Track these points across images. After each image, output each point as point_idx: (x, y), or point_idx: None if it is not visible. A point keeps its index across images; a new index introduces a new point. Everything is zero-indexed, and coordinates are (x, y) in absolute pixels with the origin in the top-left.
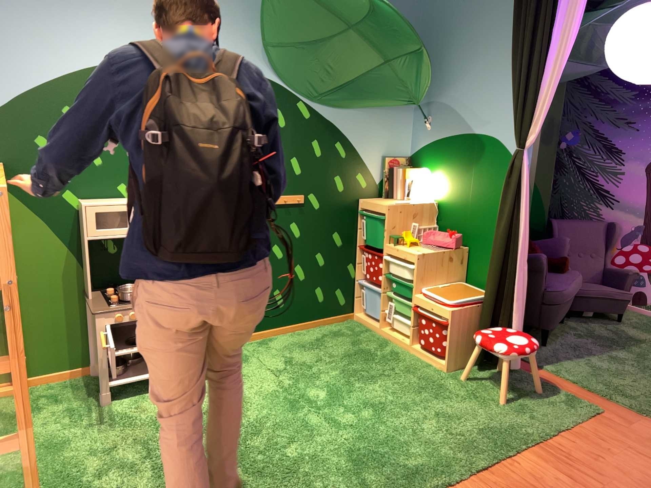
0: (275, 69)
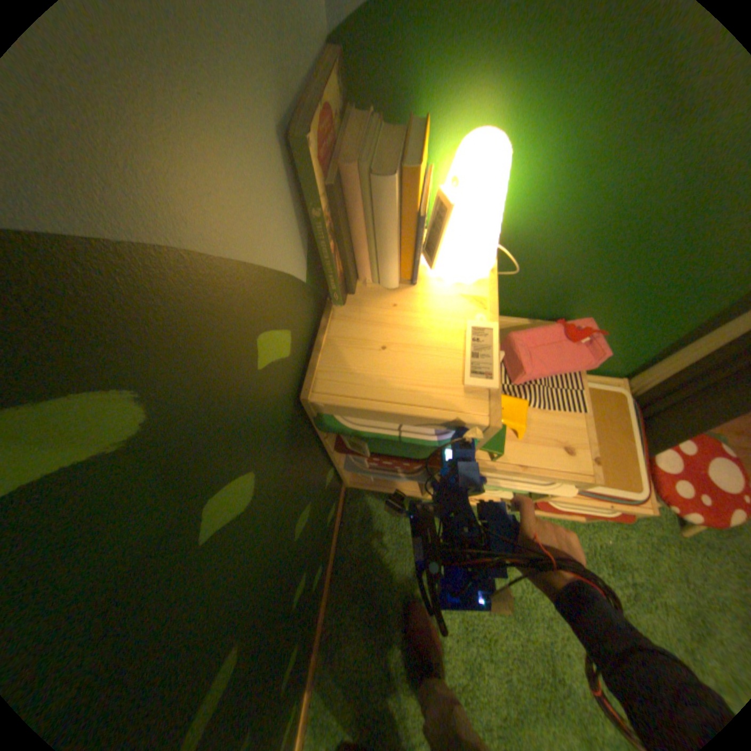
0: None
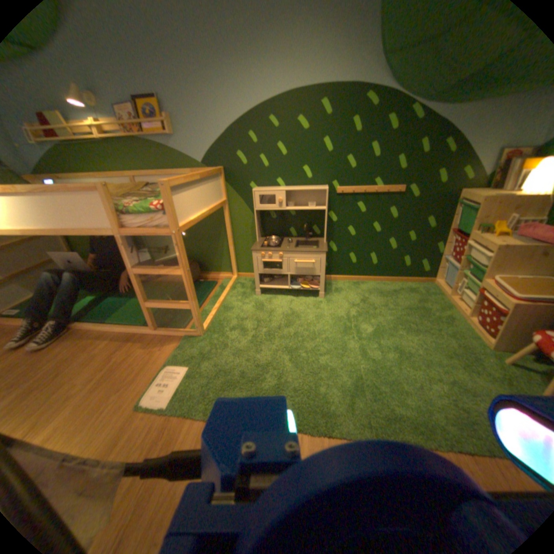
0: (391, 70)
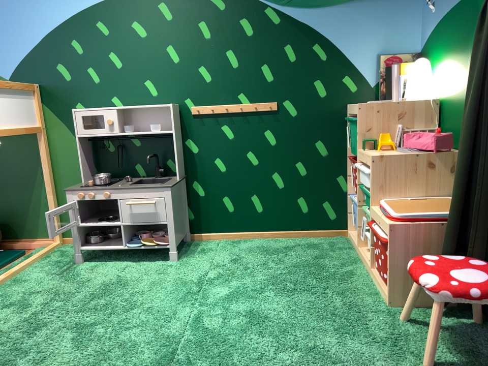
0: None
